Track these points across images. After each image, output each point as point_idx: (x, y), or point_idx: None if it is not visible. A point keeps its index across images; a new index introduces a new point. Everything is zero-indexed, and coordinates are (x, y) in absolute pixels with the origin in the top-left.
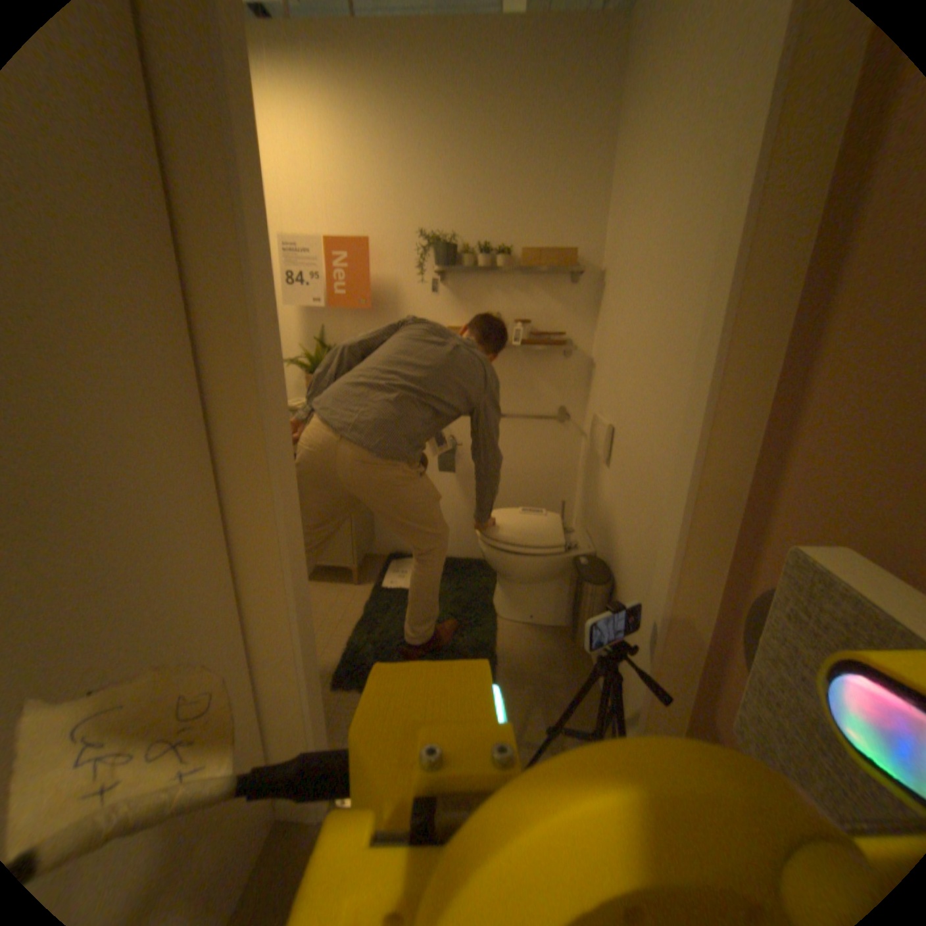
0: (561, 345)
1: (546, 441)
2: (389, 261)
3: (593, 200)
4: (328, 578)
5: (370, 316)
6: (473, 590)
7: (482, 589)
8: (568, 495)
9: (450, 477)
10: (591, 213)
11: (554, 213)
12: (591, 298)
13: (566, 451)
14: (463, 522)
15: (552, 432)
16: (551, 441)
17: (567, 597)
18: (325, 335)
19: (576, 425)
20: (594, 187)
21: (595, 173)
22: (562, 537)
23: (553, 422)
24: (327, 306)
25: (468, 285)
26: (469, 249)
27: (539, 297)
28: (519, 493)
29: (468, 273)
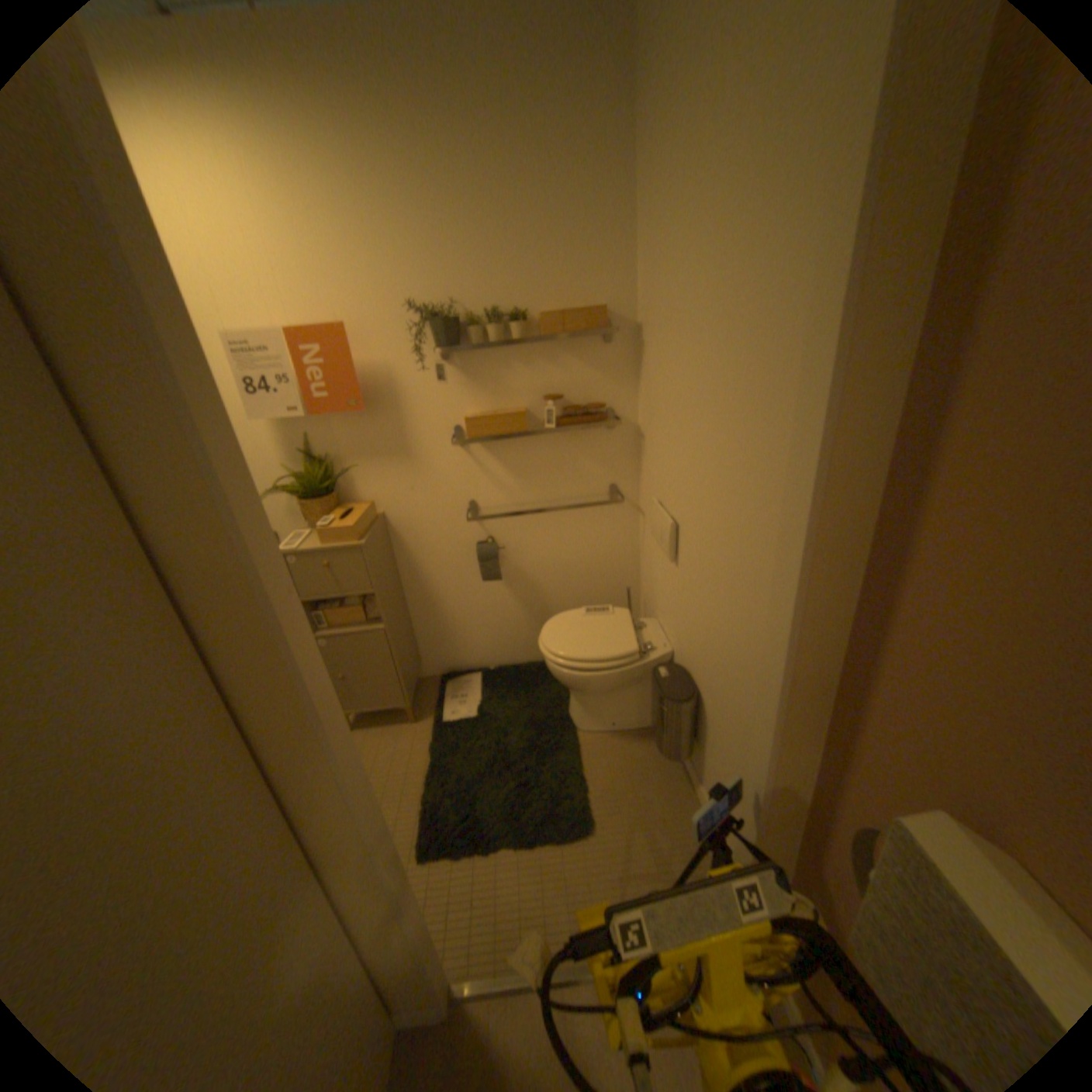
0: (600, 422)
1: (597, 528)
2: (375, 346)
3: (614, 245)
4: (377, 724)
5: (363, 417)
6: (543, 707)
7: (553, 703)
8: (630, 580)
9: (495, 584)
10: (615, 261)
11: (570, 265)
12: (627, 362)
13: (621, 535)
14: (517, 628)
15: (603, 517)
16: (603, 527)
17: (647, 701)
18: (310, 448)
19: (629, 505)
20: (614, 228)
21: (613, 211)
22: (634, 645)
23: (602, 506)
24: (305, 412)
25: (479, 364)
26: (474, 323)
27: (567, 369)
28: (576, 587)
29: (477, 350)
